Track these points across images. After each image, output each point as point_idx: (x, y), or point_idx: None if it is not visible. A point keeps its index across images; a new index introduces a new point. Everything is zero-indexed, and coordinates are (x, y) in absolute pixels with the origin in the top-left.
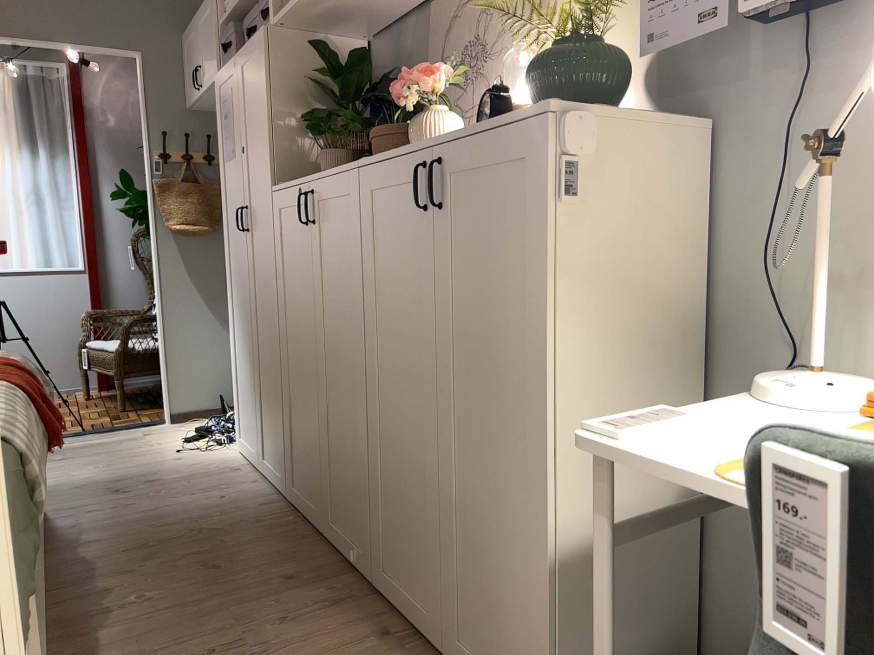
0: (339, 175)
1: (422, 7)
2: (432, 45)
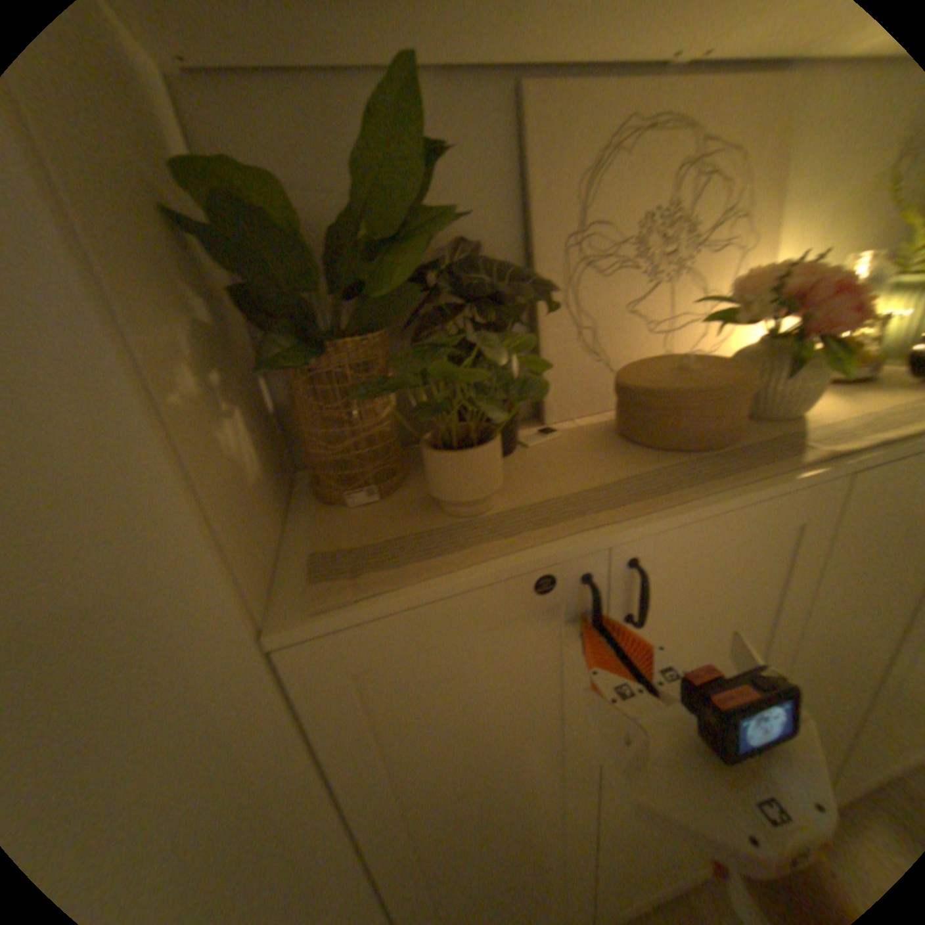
0: (782, 497)
1: (459, 73)
2: (536, 182)
